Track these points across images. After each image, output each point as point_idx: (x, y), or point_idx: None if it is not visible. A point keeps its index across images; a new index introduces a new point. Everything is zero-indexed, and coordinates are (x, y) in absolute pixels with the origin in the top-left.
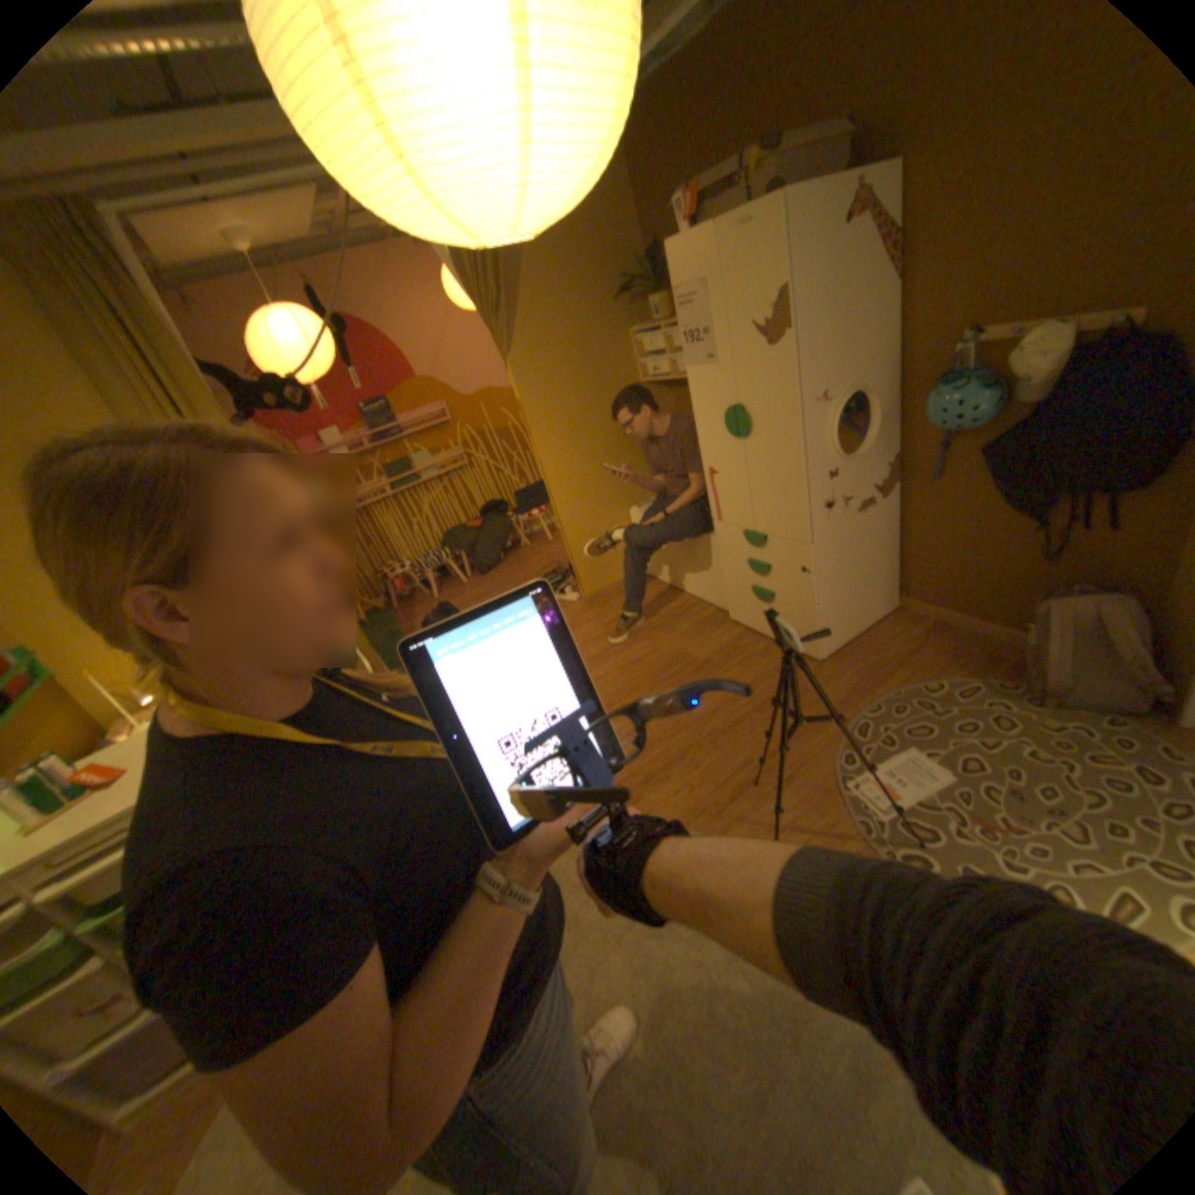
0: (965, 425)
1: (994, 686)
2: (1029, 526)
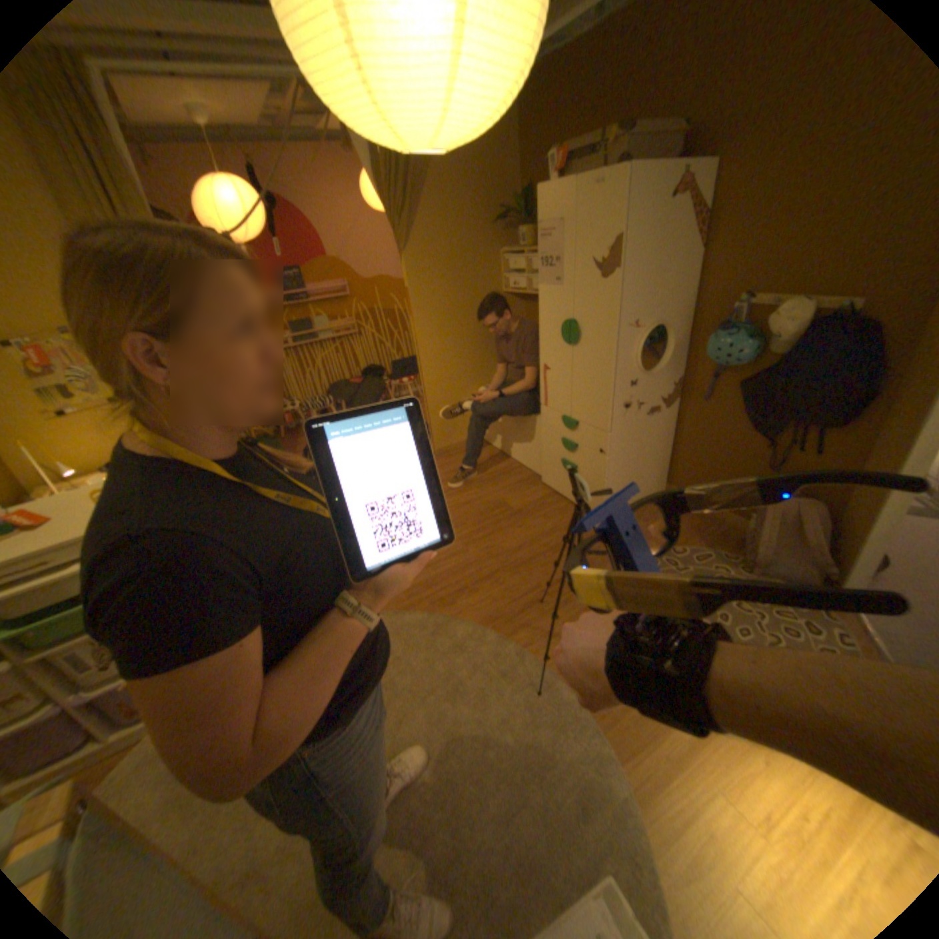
0: (732, 363)
1: (721, 555)
2: (764, 444)
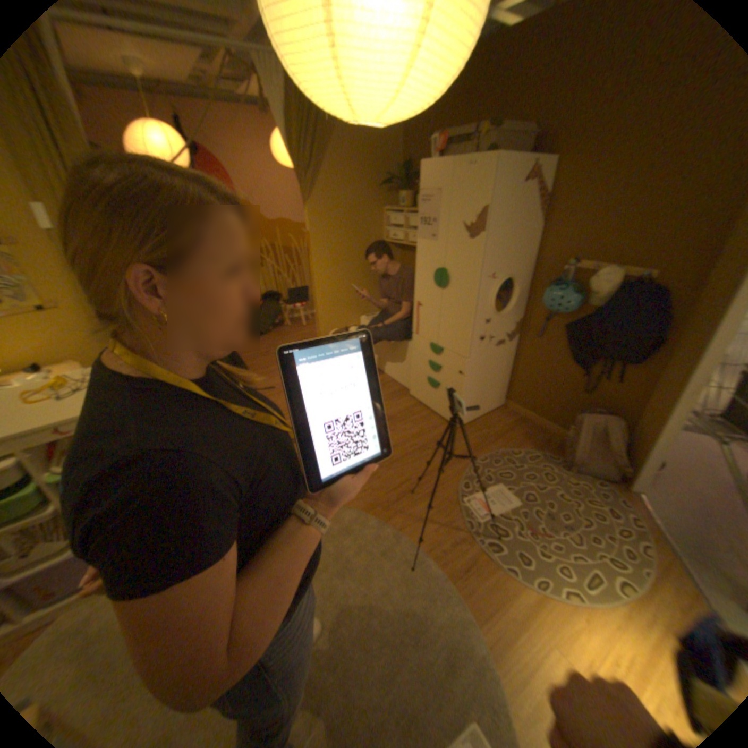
0: (561, 311)
1: (546, 456)
2: (580, 373)
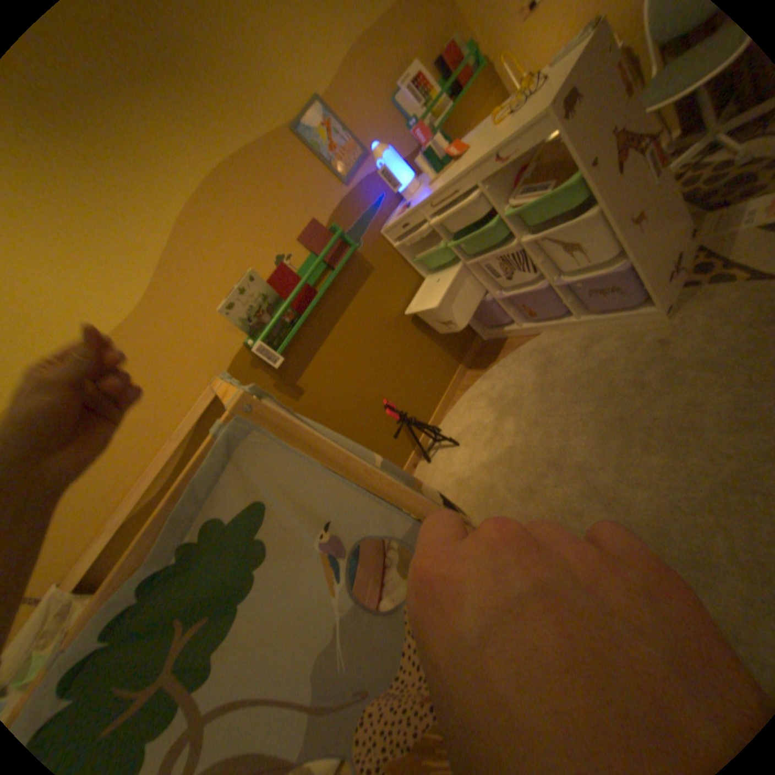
0: None
1: None
2: None
